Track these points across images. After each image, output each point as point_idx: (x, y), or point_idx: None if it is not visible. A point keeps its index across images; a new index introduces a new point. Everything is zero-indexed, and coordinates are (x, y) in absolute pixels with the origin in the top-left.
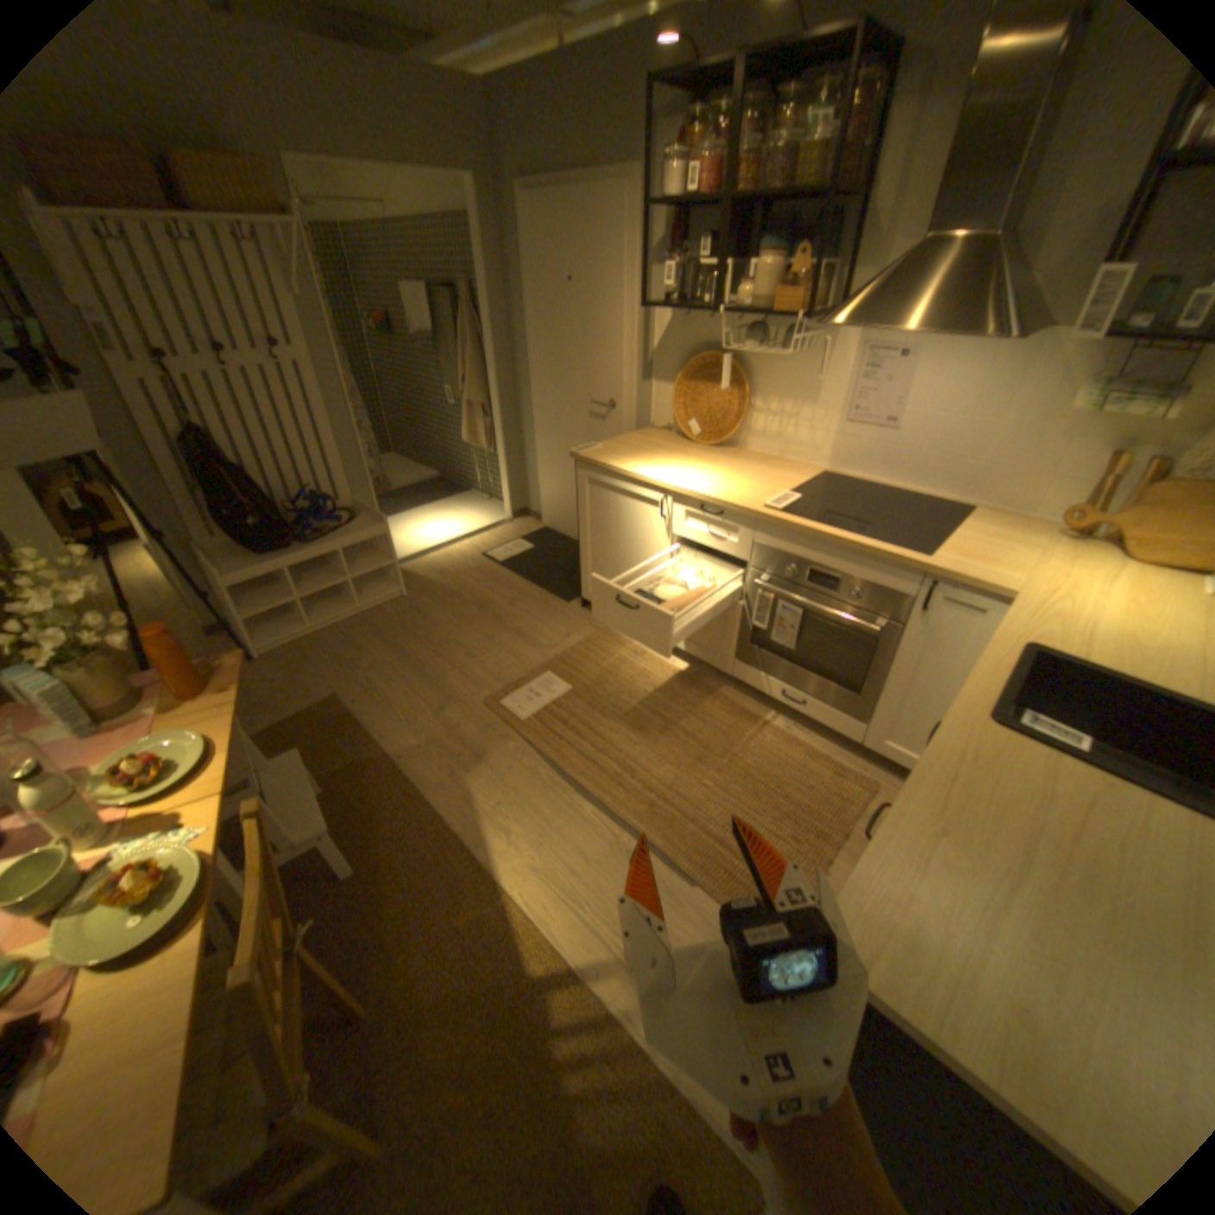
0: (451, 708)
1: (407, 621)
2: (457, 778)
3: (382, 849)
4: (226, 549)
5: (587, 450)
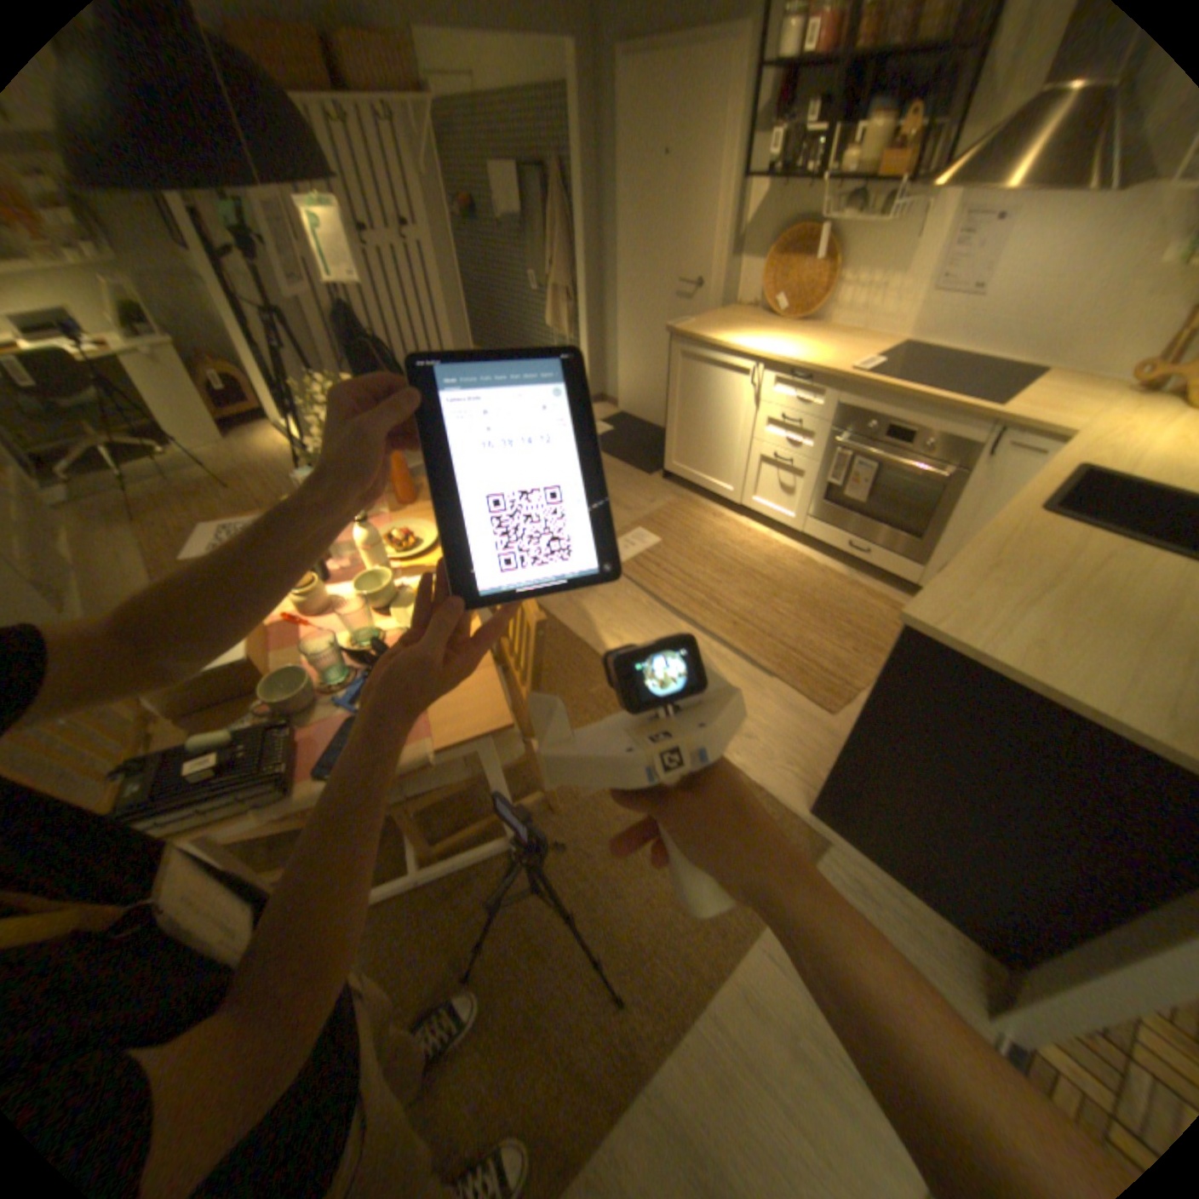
0: None
1: None
2: (573, 600)
3: None
4: None
5: (680, 324)
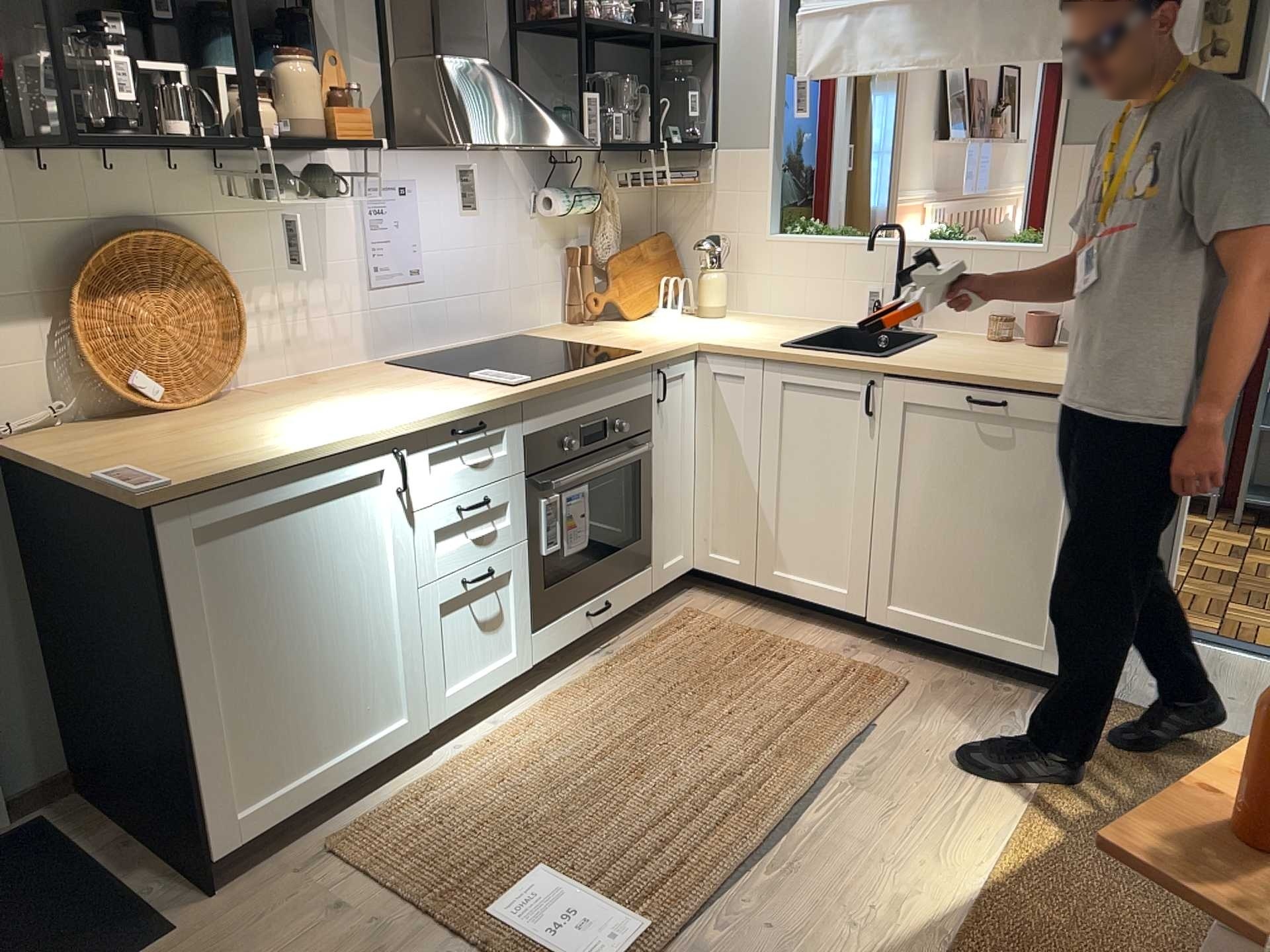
0: None
1: None
2: None
3: None
4: None
5: (151, 475)
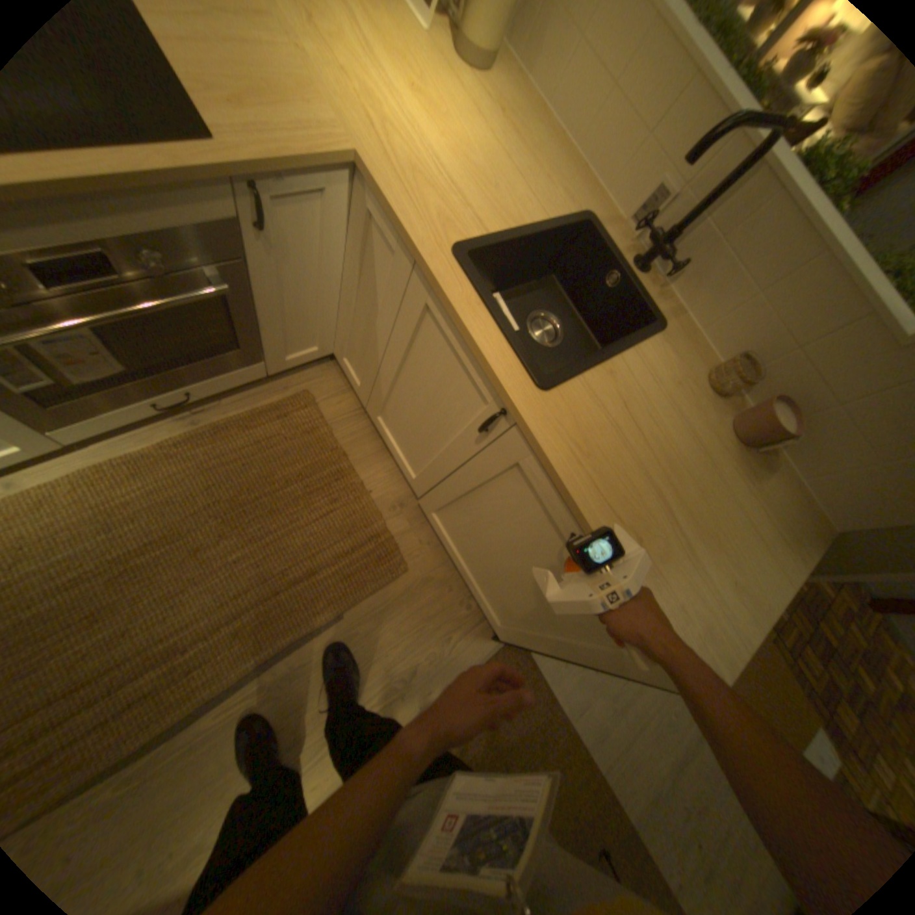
0: None
1: None
2: None
3: None
4: None
5: None
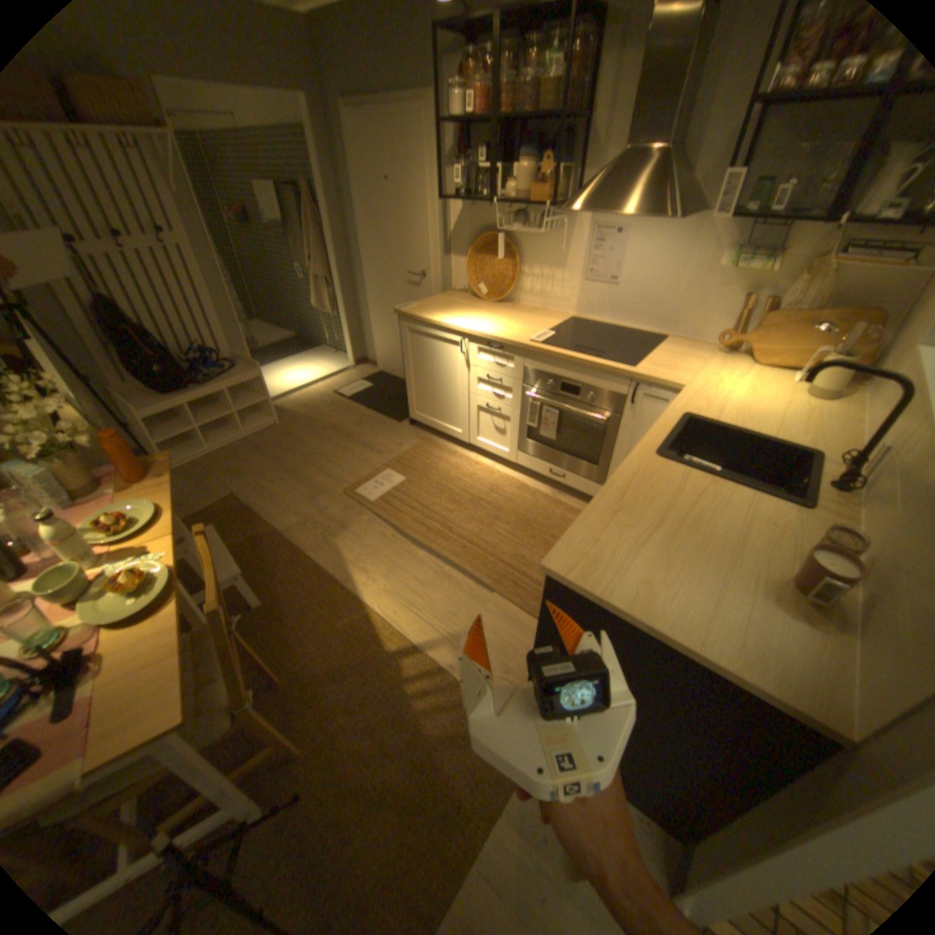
0: (319, 497)
1: (281, 442)
2: (328, 541)
3: (279, 588)
4: (136, 392)
5: (405, 308)
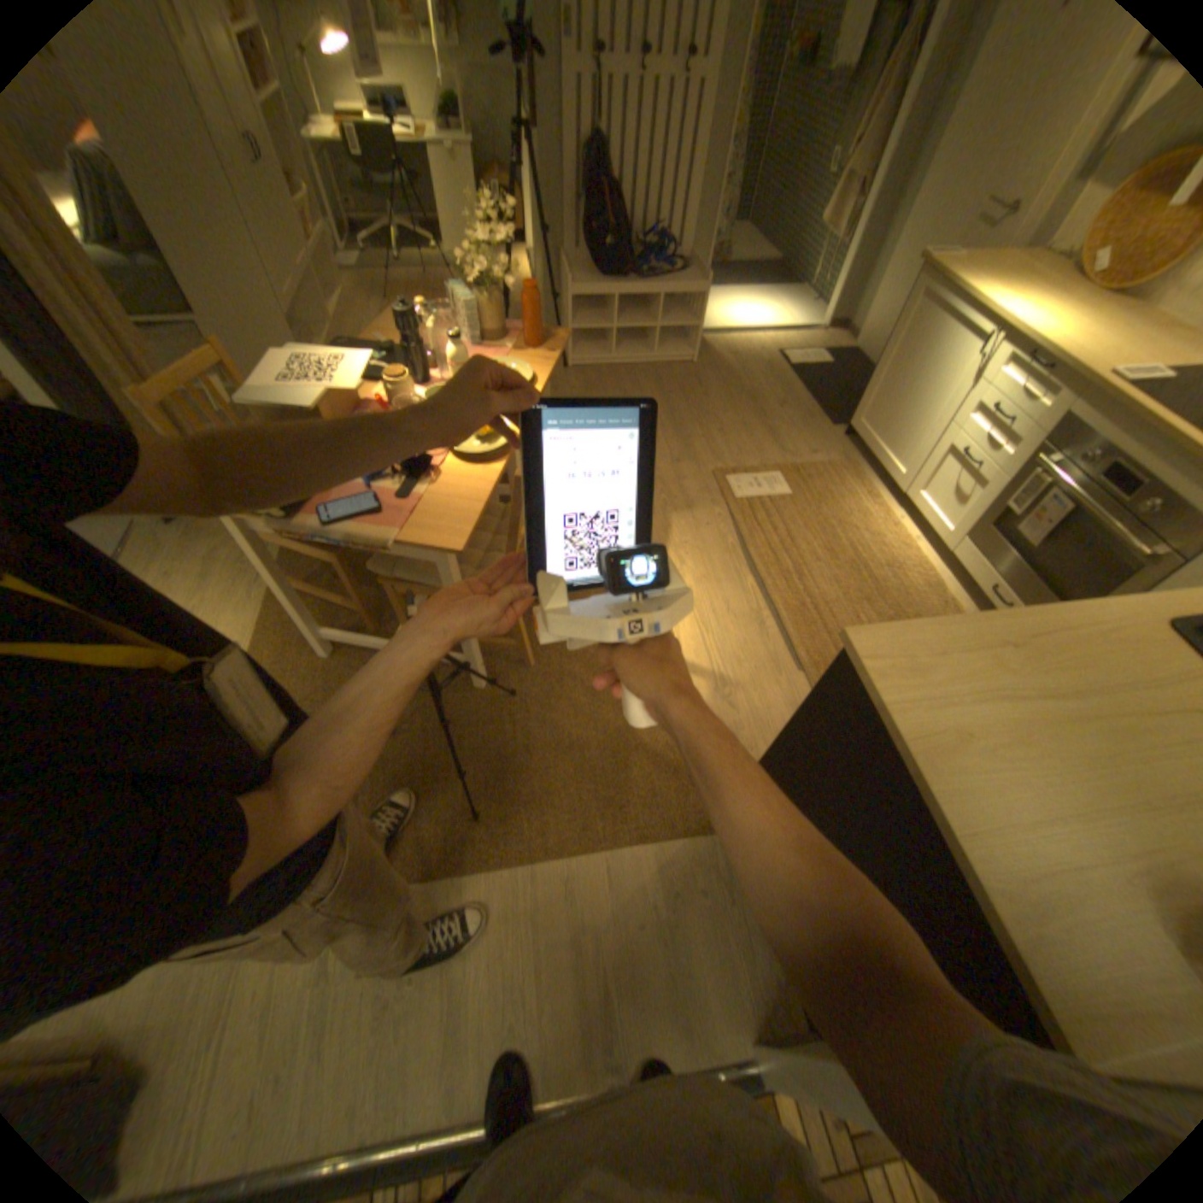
0: (685, 464)
1: (685, 385)
2: (665, 512)
3: None
4: (581, 265)
5: (942, 255)
